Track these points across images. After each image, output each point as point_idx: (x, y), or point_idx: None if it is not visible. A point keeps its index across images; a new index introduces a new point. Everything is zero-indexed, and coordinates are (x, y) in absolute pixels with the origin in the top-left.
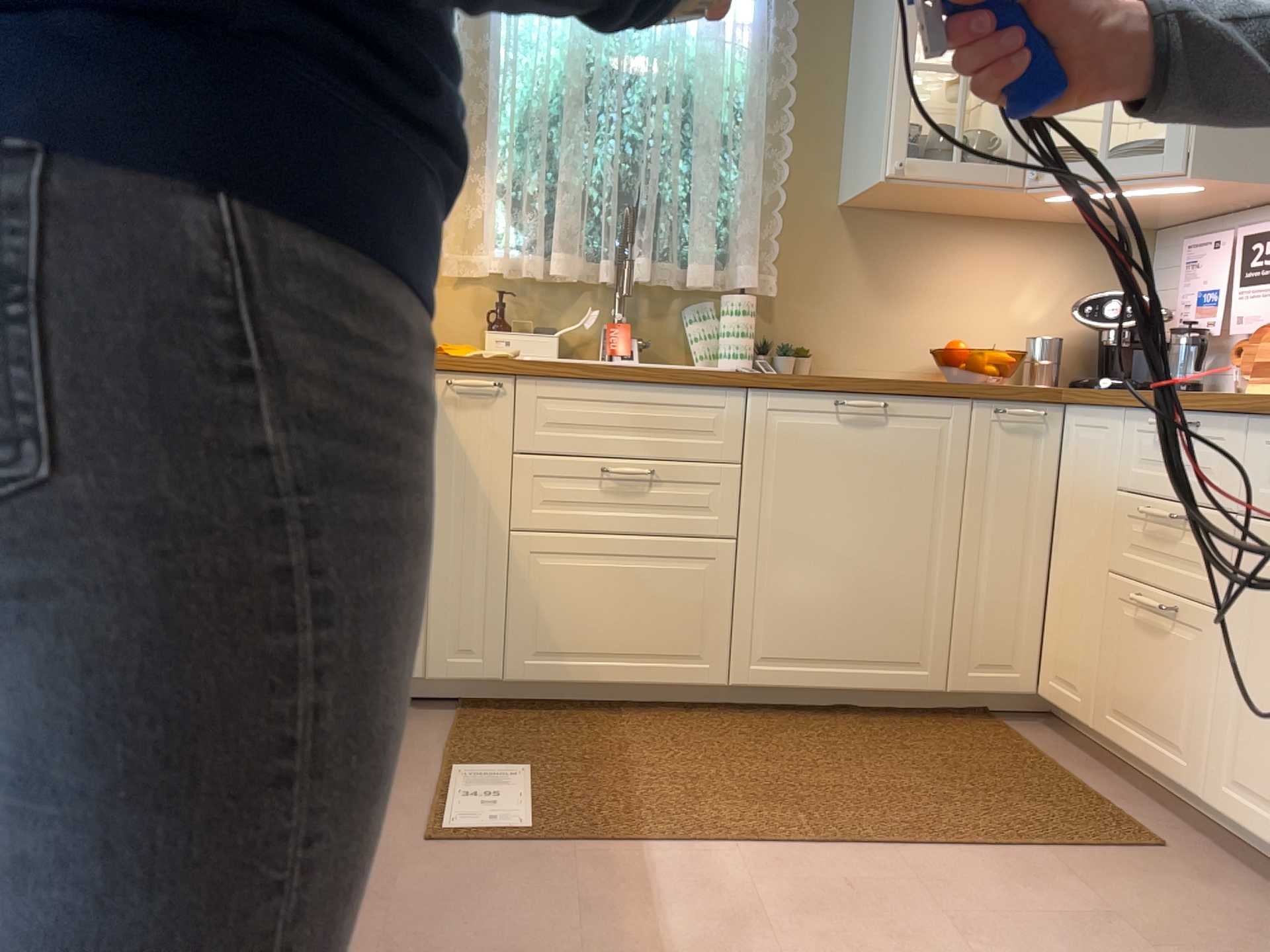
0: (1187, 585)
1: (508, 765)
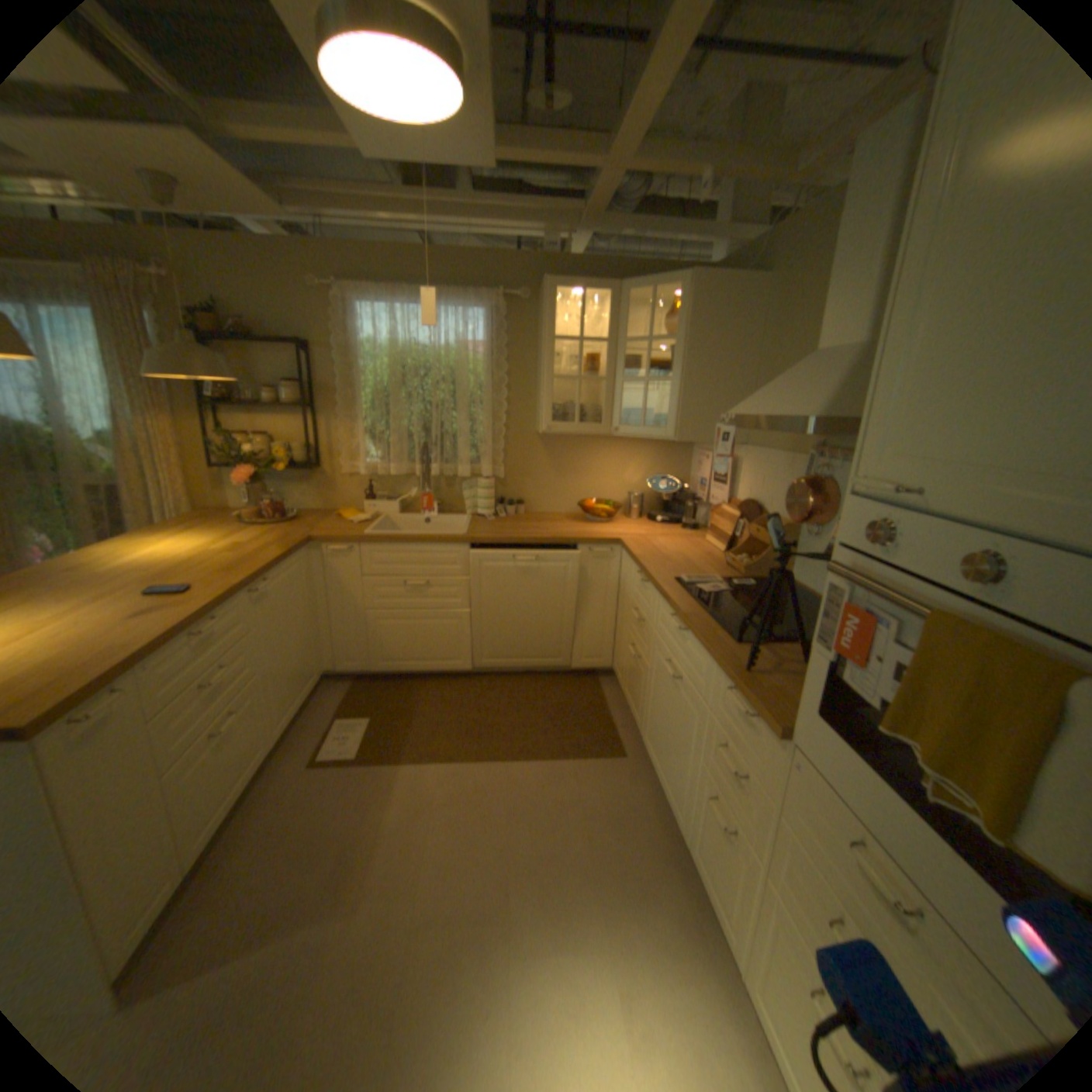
0: (643, 650)
1: (361, 719)
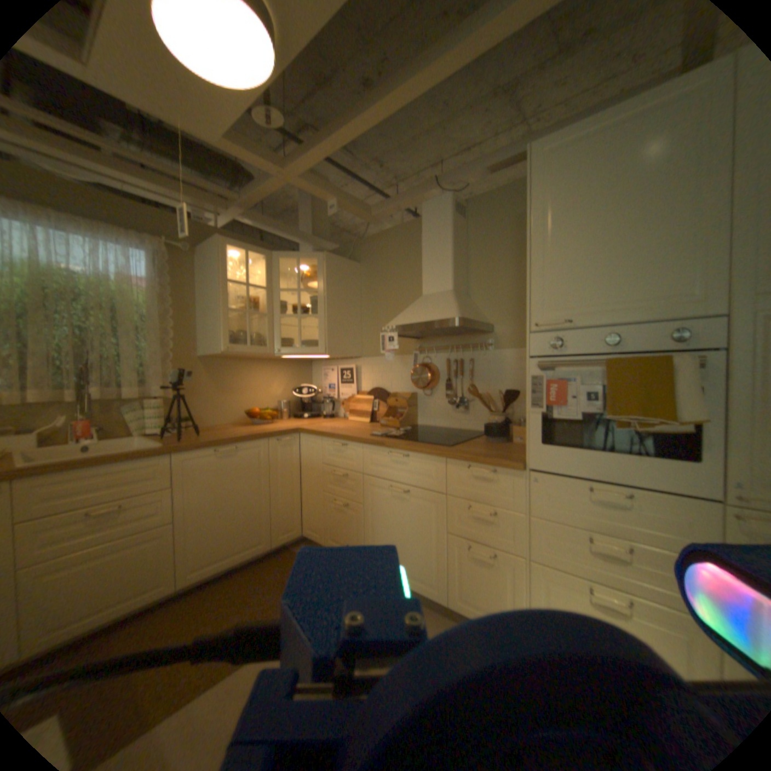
0: (349, 497)
1: None
